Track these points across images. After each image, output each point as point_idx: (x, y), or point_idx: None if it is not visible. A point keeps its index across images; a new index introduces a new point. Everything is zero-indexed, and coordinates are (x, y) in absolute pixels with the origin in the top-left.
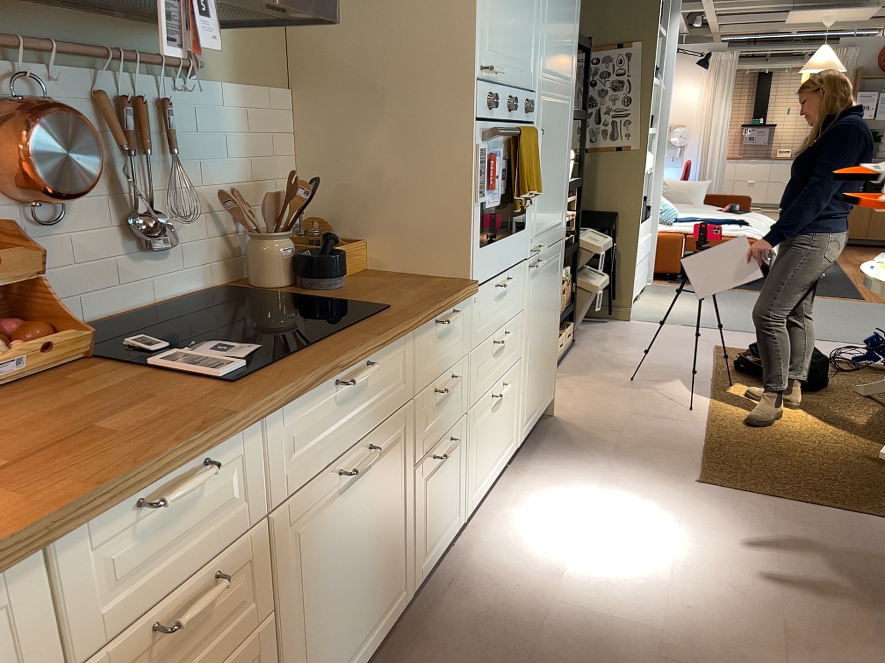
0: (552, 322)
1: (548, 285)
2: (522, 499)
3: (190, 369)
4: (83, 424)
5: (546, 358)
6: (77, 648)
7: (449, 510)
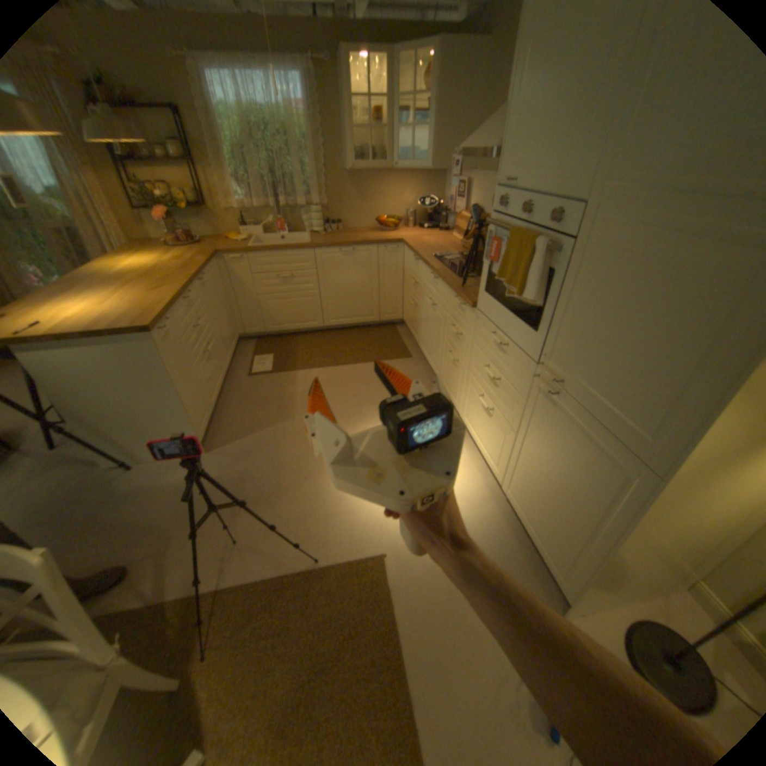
0: (579, 515)
1: (574, 453)
2: (466, 471)
3: (442, 254)
4: (434, 249)
5: (555, 520)
6: (410, 269)
7: (453, 390)
